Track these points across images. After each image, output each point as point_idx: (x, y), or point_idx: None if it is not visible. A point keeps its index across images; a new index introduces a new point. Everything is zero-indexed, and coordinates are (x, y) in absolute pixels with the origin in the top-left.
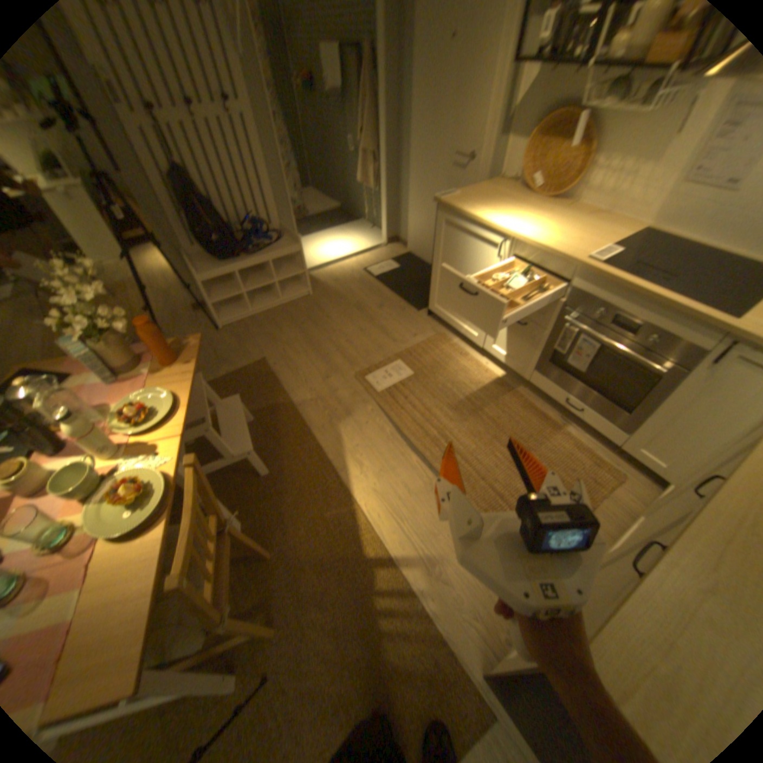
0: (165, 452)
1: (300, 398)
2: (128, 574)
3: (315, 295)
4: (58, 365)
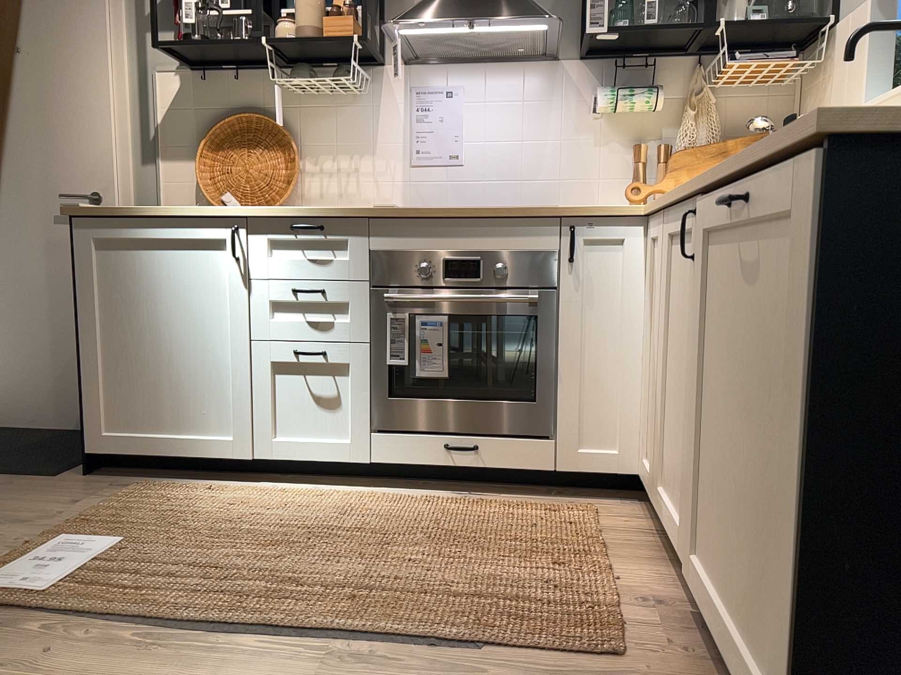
0: None
1: None
2: None
3: None
4: None
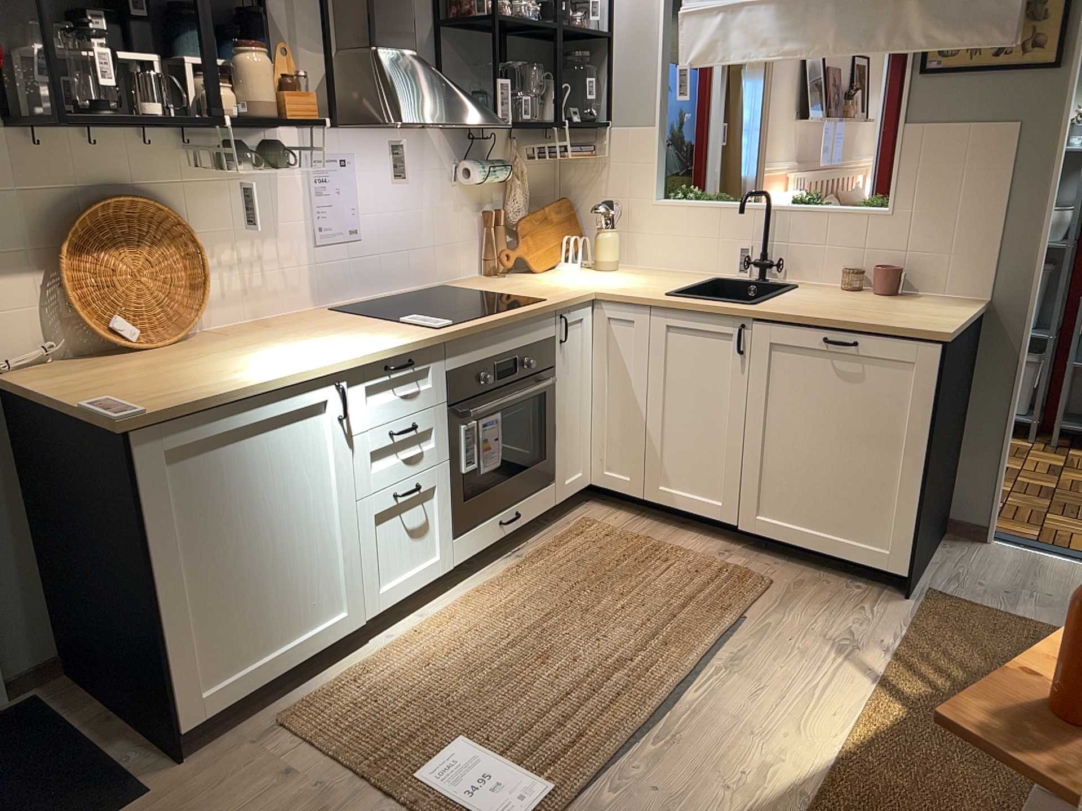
0: None
1: None
2: None
3: None
4: None
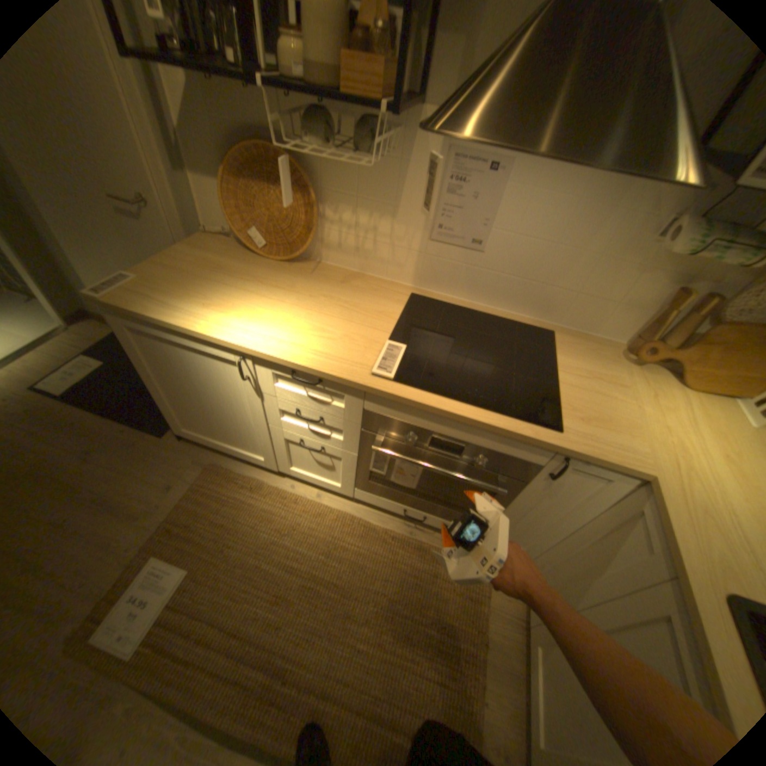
0: None
1: None
2: None
3: None
4: None
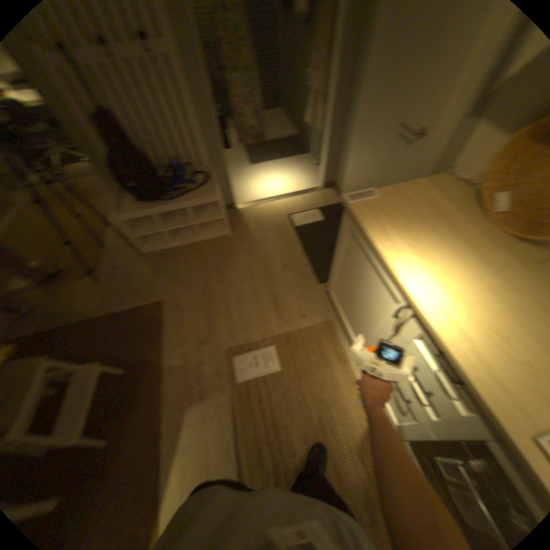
0: None
1: (165, 364)
2: None
3: (230, 239)
4: None
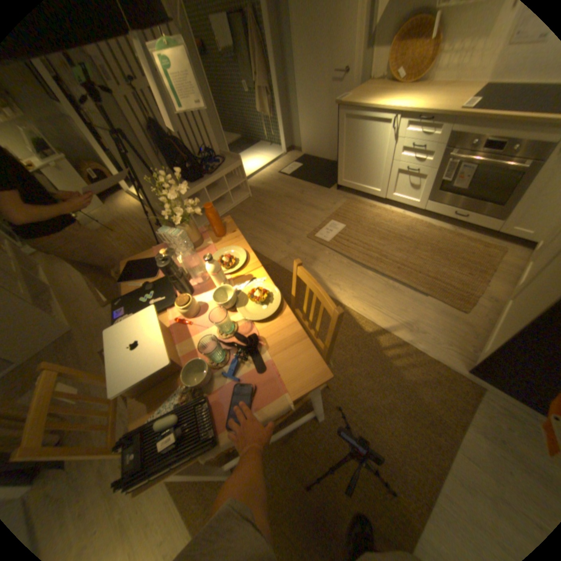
0: (262, 275)
1: (277, 259)
2: (286, 333)
3: (253, 197)
4: (149, 255)
